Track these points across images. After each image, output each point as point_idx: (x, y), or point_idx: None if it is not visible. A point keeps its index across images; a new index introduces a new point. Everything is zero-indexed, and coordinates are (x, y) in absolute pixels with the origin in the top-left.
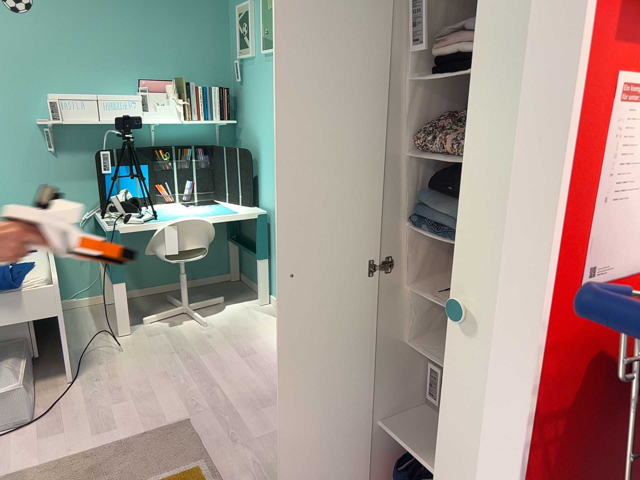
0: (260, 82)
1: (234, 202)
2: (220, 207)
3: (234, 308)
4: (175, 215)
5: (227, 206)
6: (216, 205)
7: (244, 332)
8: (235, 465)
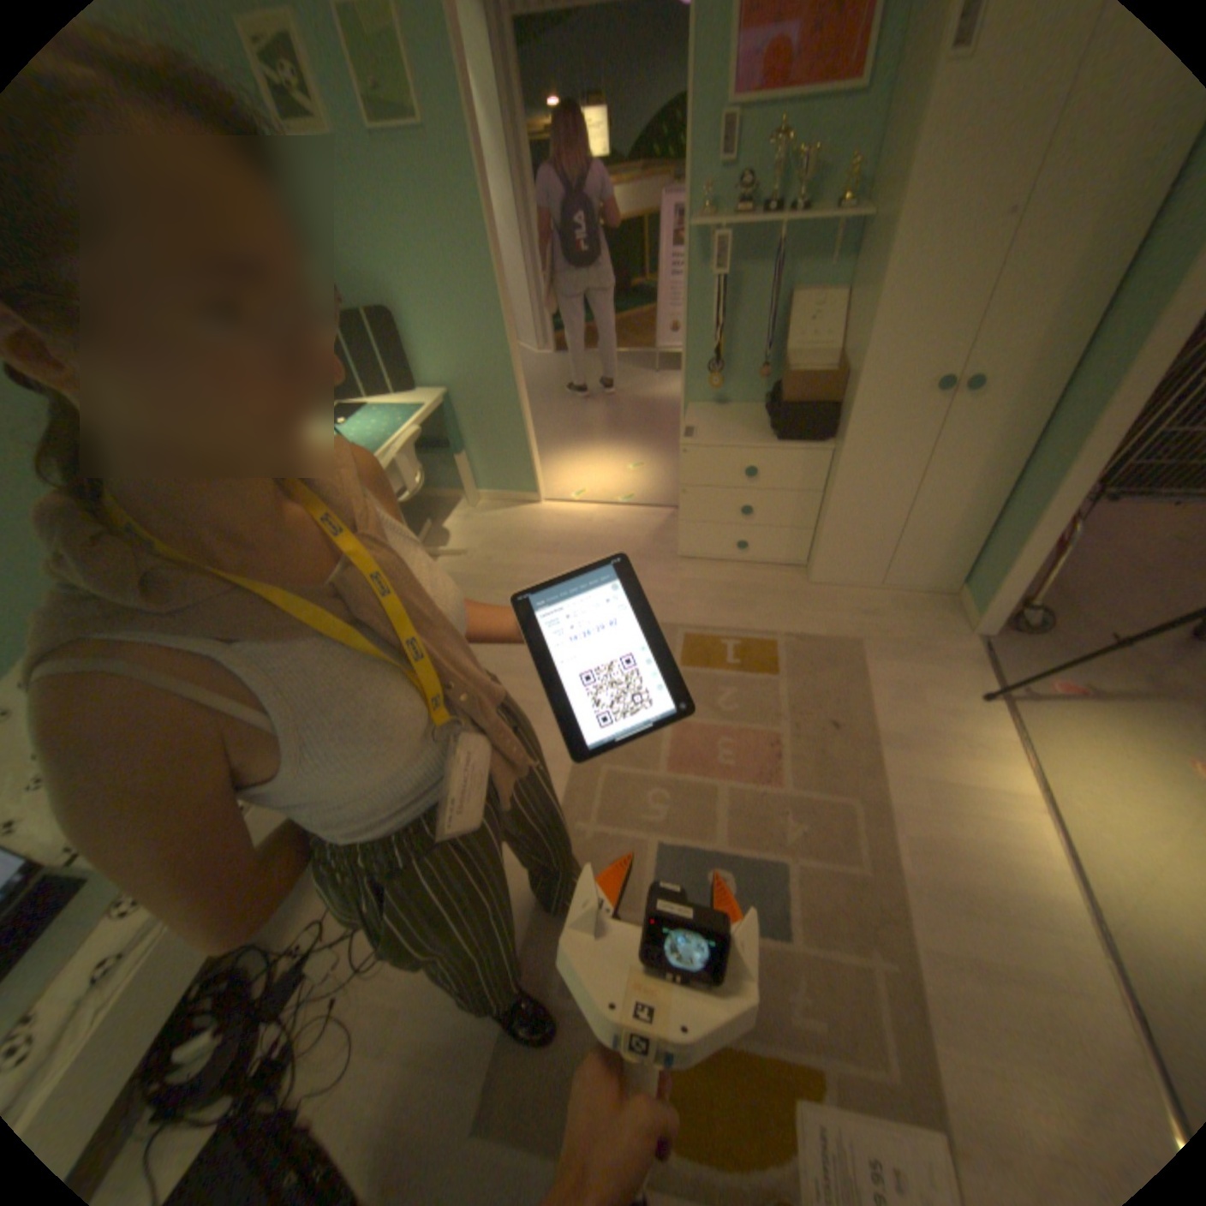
0: (364, 185)
1: (377, 395)
2: (375, 407)
3: (452, 523)
4: (360, 440)
5: (379, 403)
6: (365, 408)
7: (511, 535)
8: (697, 613)
